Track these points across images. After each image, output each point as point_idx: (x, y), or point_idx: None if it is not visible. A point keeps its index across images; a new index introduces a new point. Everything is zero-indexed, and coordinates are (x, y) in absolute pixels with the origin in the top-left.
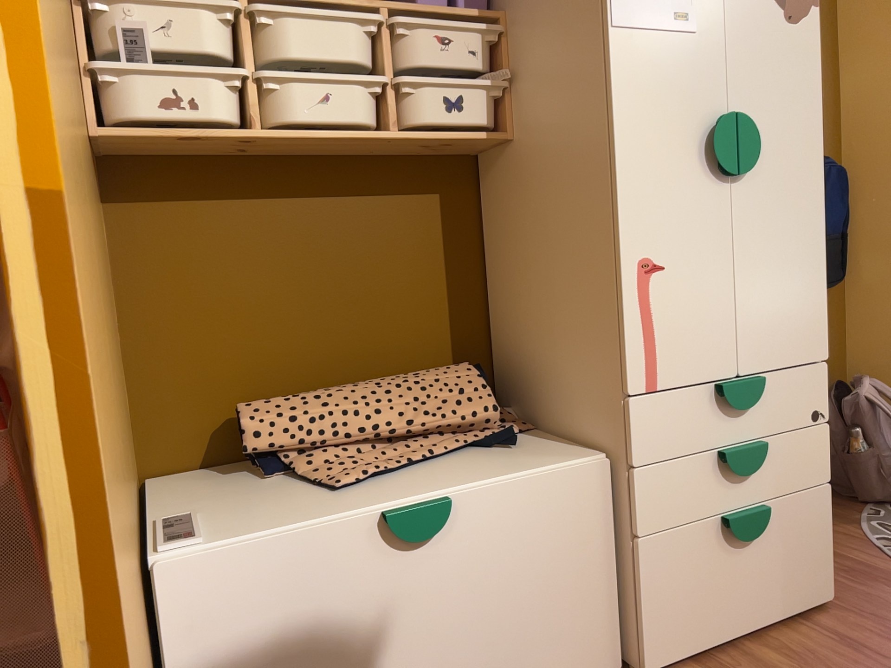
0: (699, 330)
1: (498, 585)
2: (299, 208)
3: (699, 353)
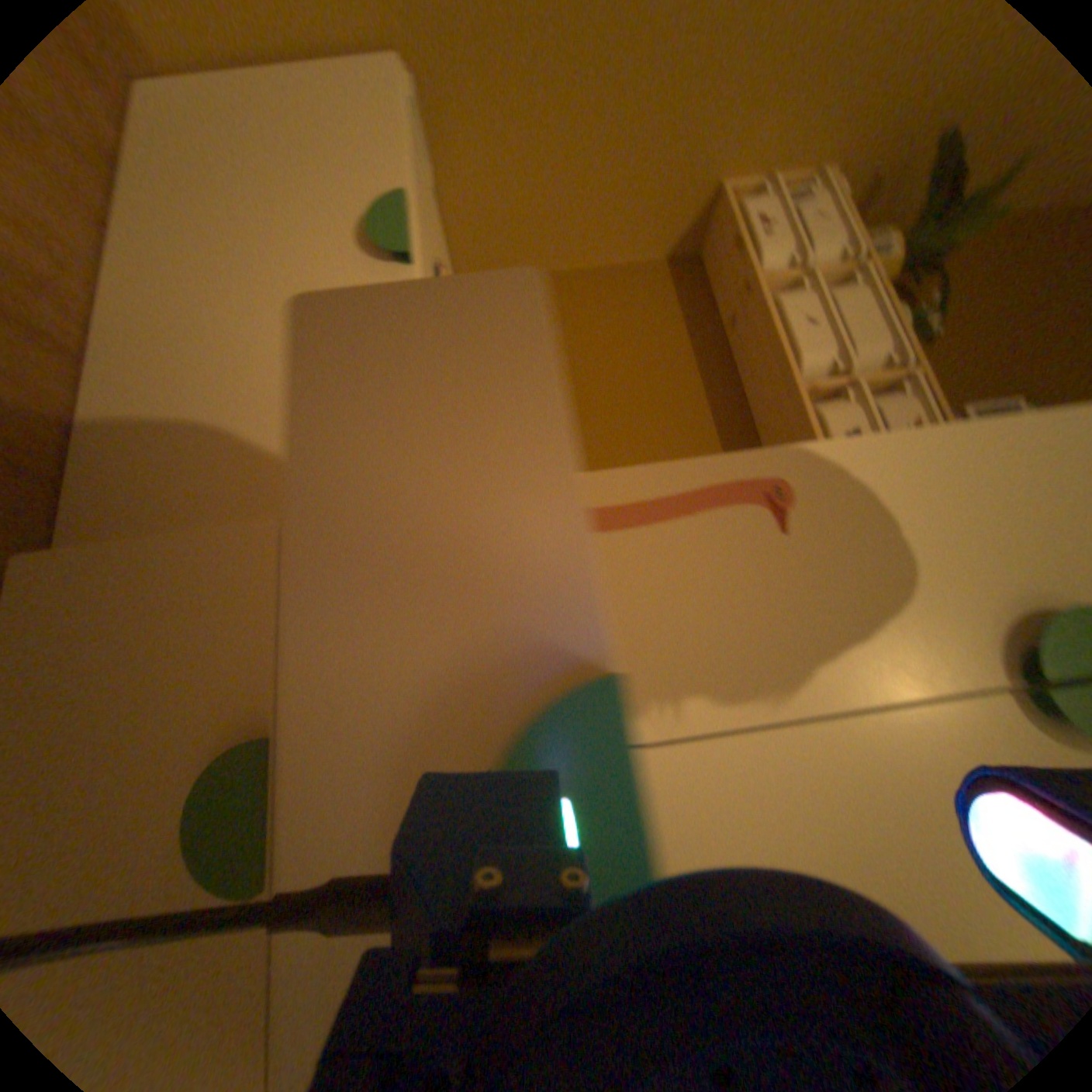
0: (677, 629)
1: (279, 338)
2: (688, 385)
3: (630, 636)
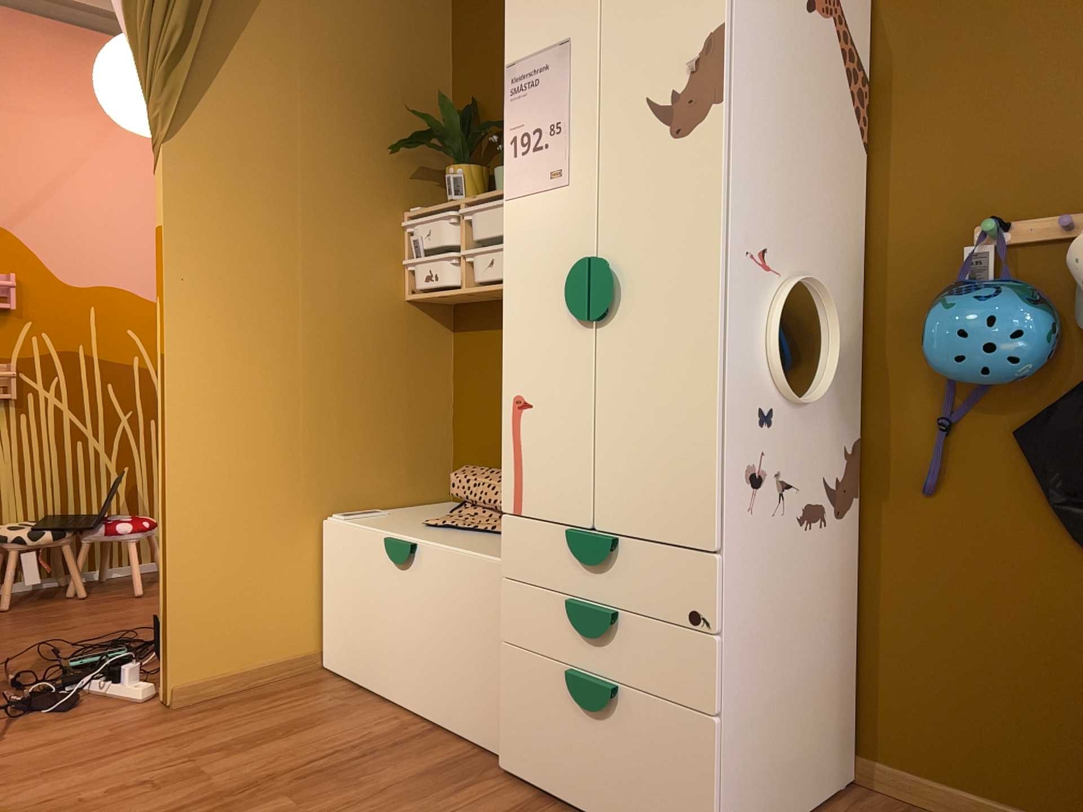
0: (556, 470)
1: (435, 622)
2: None
3: (555, 493)
